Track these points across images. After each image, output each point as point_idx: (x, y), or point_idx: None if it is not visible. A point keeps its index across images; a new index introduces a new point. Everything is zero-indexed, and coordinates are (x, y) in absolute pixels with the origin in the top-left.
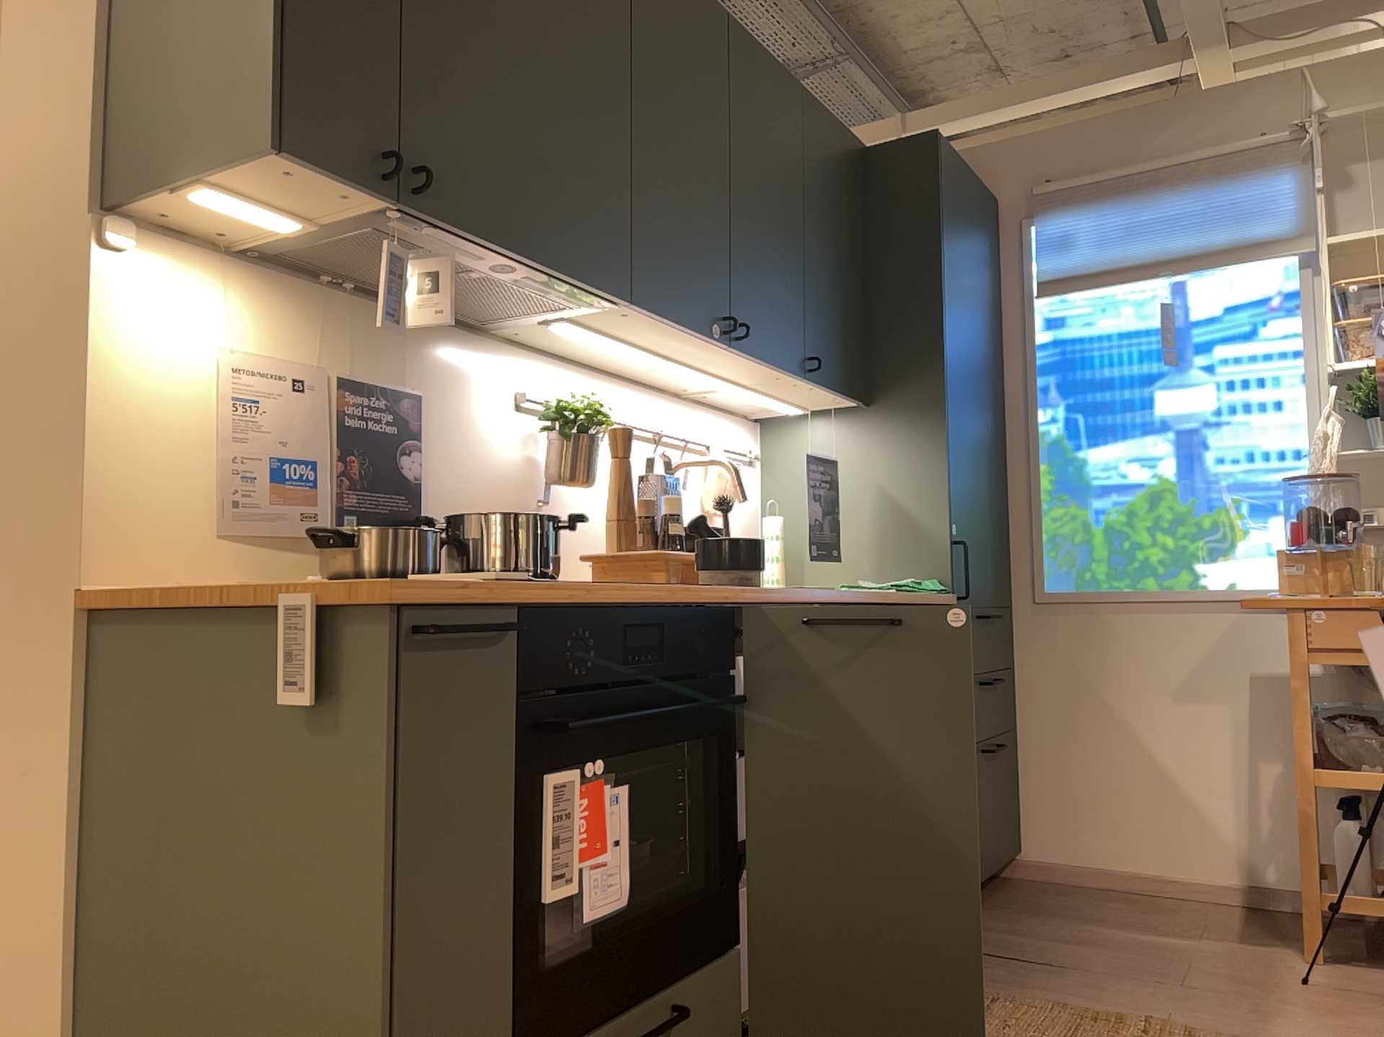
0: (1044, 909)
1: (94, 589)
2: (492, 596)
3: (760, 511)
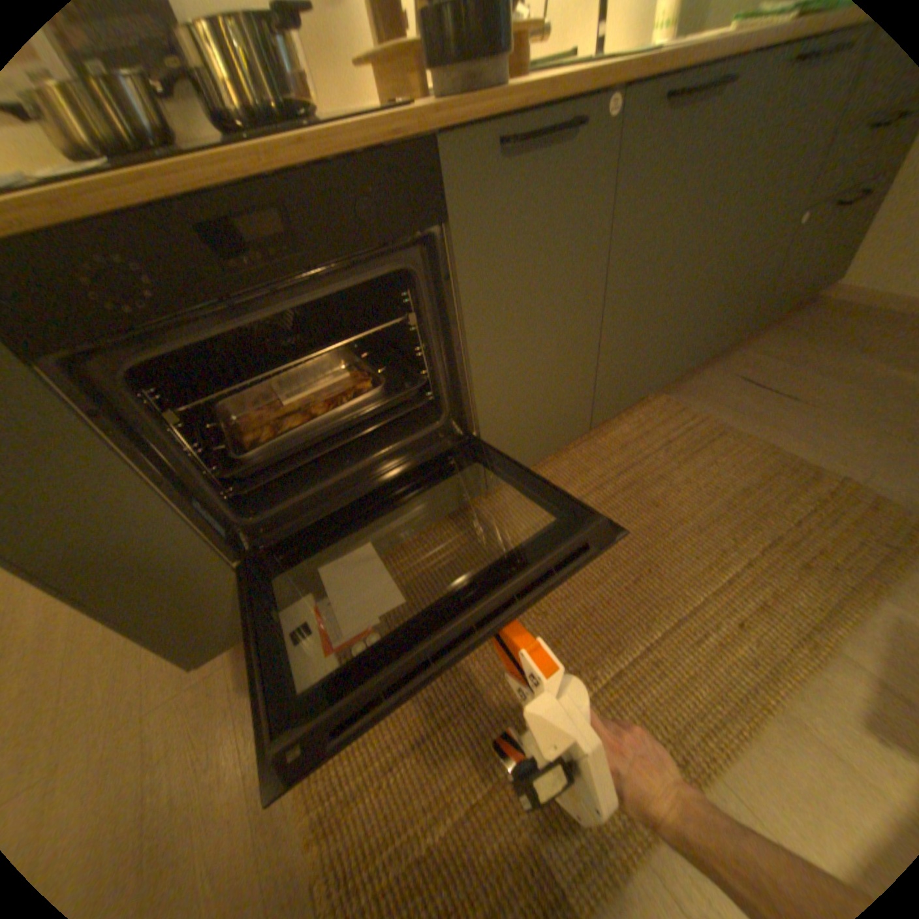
0: (828, 335)
1: None
2: None
3: None
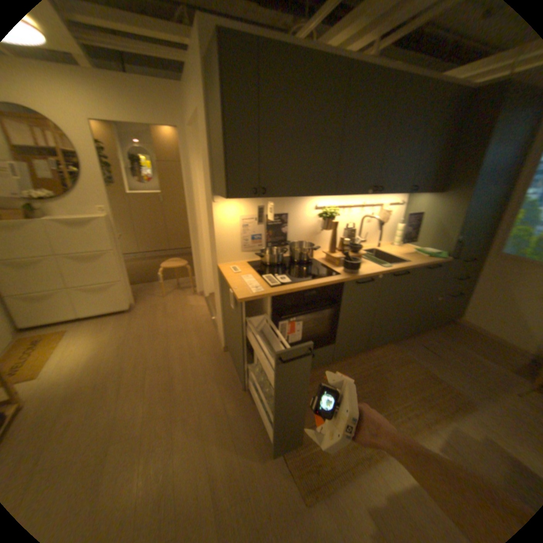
0: (457, 337)
1: (219, 264)
2: (265, 296)
3: (399, 219)
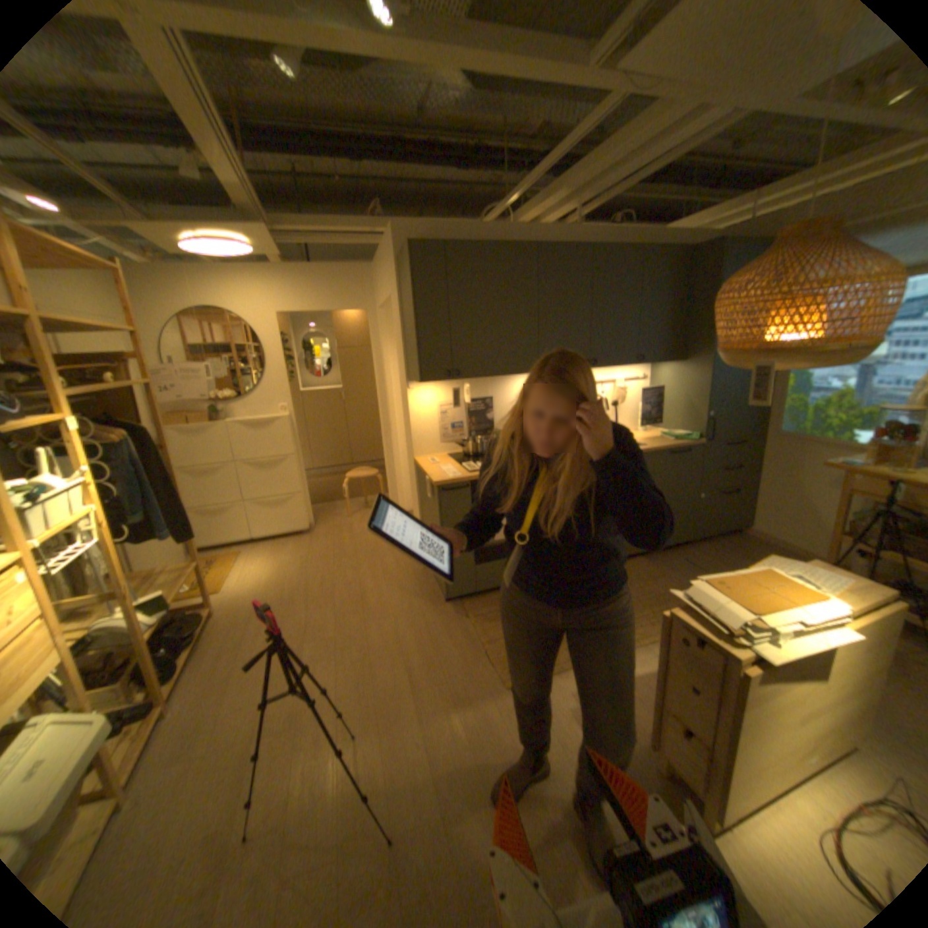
0: (737, 551)
1: (415, 459)
2: (460, 481)
3: (641, 398)
